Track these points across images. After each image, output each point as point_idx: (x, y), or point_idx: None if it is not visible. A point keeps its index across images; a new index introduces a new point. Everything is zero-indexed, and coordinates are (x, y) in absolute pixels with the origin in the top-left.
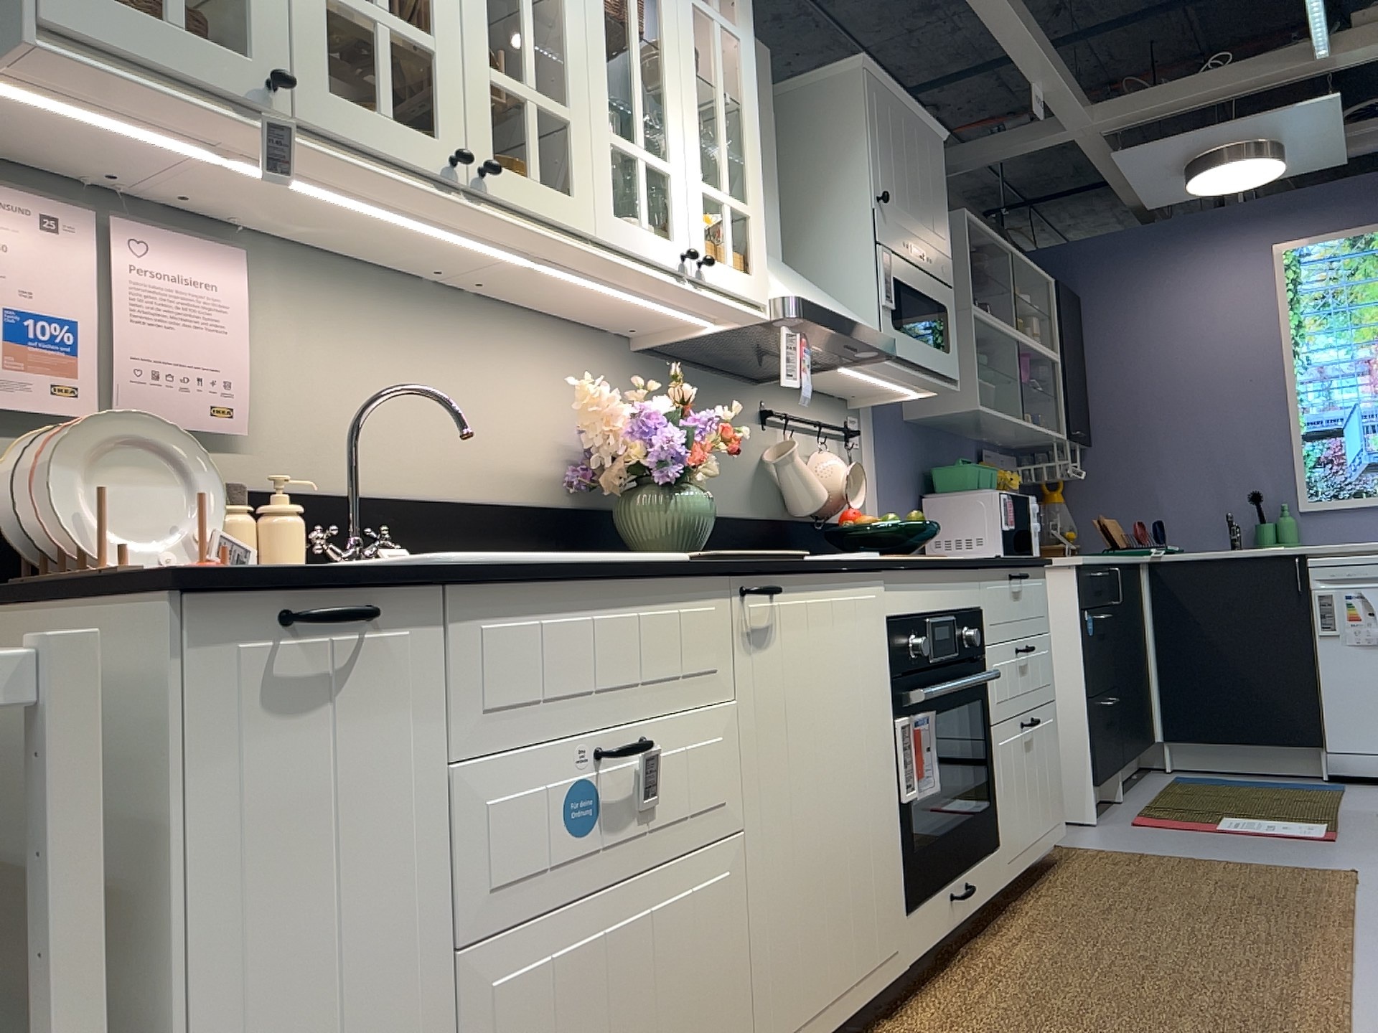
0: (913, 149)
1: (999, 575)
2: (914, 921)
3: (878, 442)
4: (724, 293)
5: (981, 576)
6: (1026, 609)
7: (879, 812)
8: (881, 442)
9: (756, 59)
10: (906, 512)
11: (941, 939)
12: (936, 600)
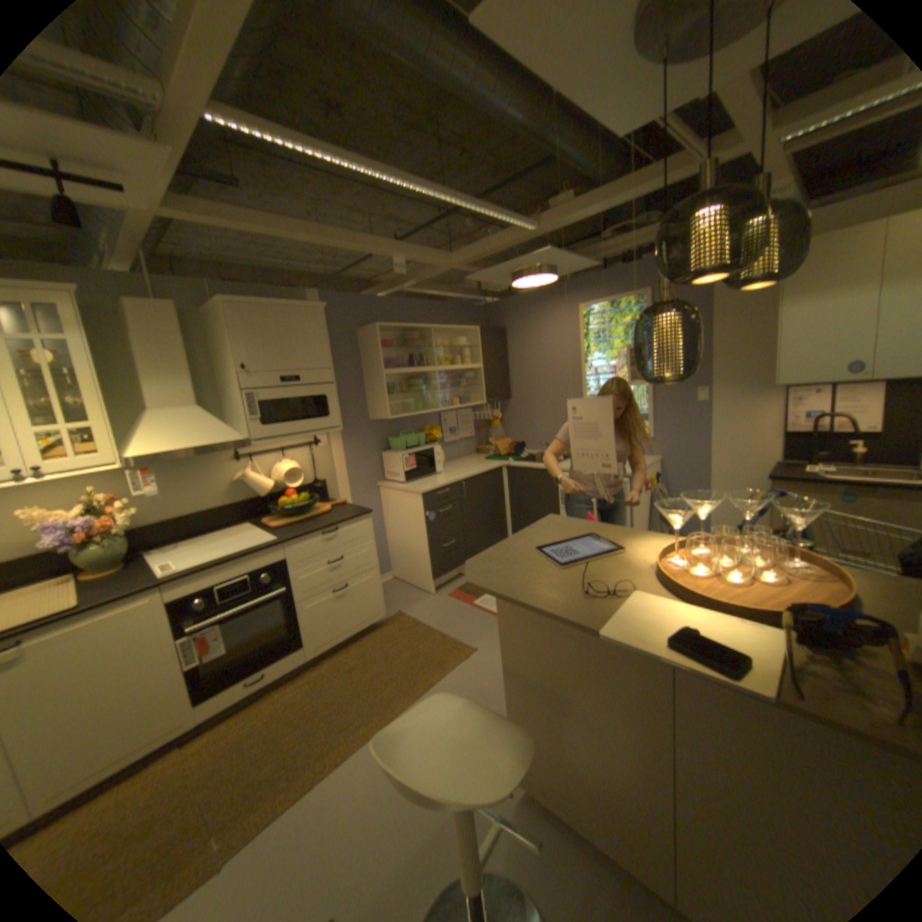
0: (282, 325)
1: (307, 538)
2: (201, 707)
3: (342, 437)
4: (74, 470)
5: (284, 546)
6: (341, 541)
7: (157, 682)
8: (346, 437)
9: (155, 309)
10: (368, 462)
11: (233, 703)
12: (227, 575)
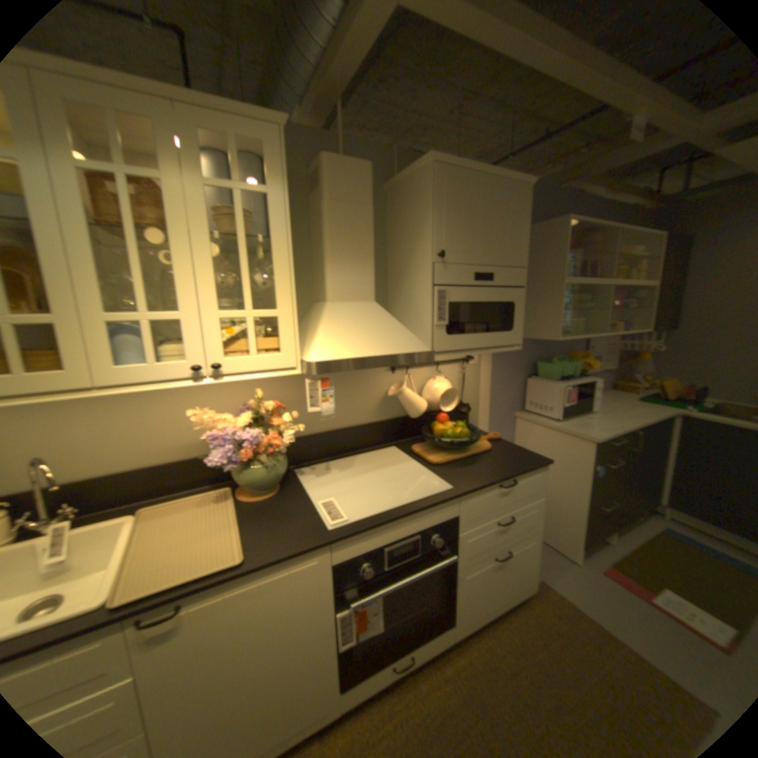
0: (488, 202)
1: (483, 491)
2: (347, 695)
3: (491, 356)
4: (250, 371)
5: (459, 500)
6: (514, 497)
7: (309, 665)
8: (495, 355)
9: (351, 170)
10: (510, 387)
11: (378, 690)
12: (398, 533)
